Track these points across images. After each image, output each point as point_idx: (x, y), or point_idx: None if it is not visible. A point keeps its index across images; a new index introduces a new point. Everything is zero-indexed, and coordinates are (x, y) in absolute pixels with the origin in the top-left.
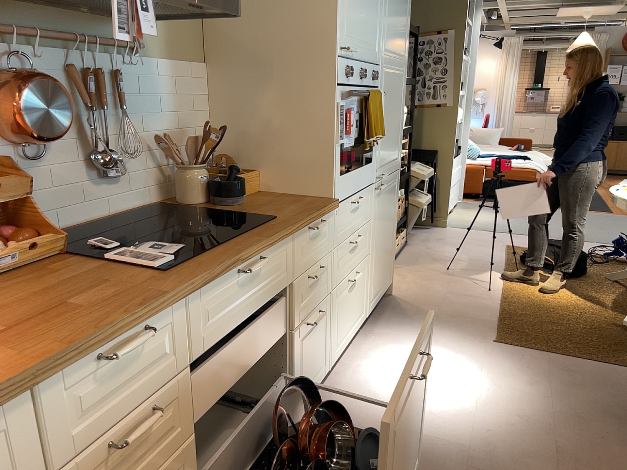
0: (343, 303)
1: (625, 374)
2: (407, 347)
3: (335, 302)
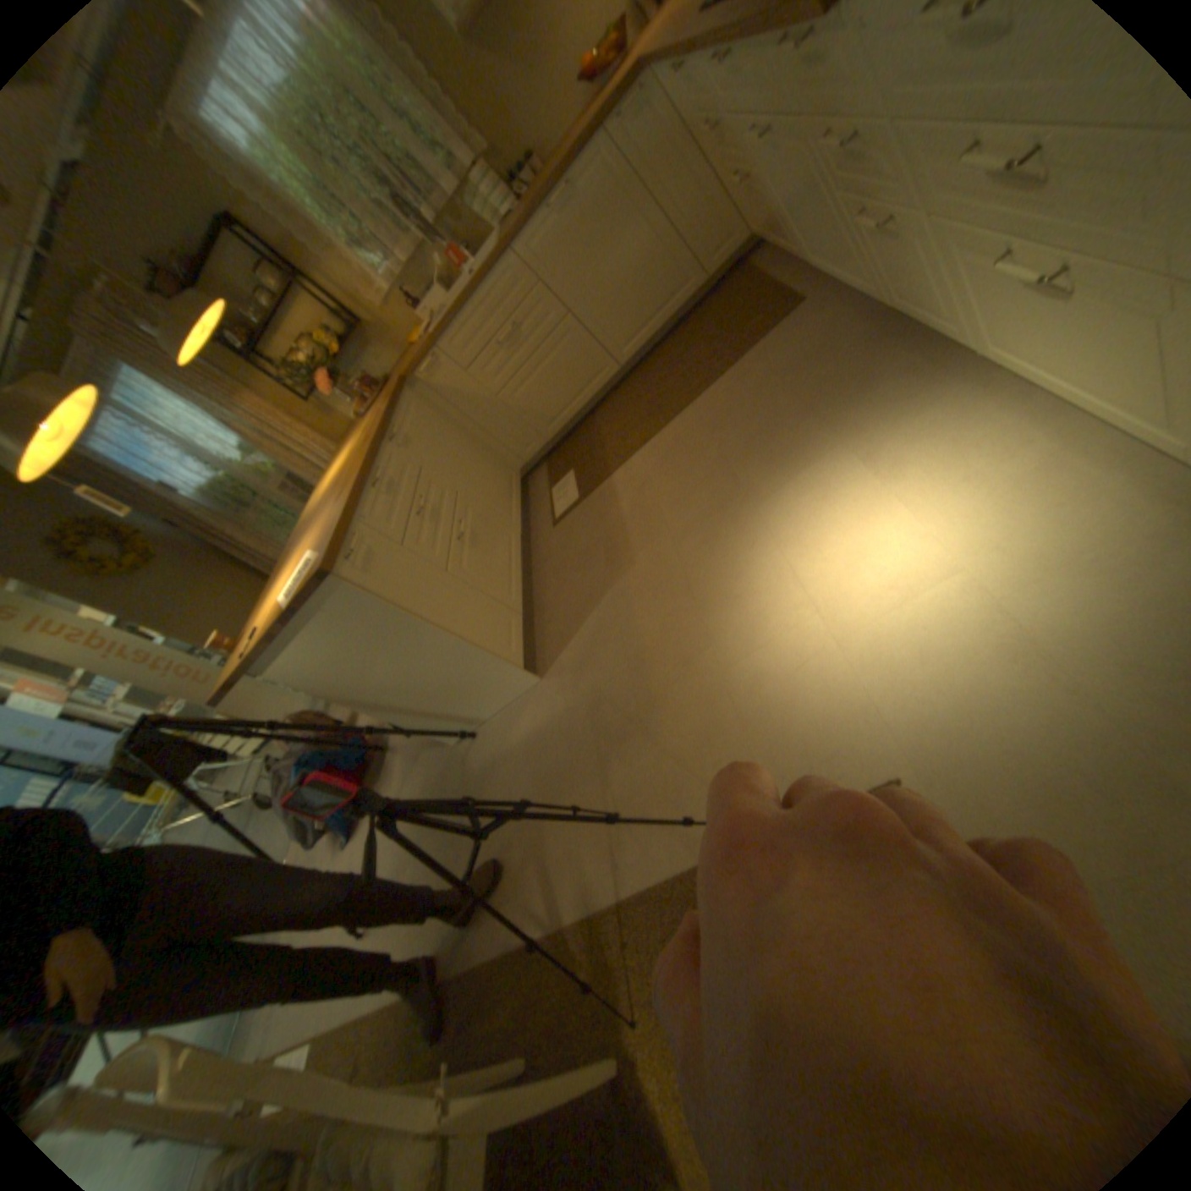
0: (995, 275)
1: (655, 858)
2: (1034, 568)
3: (955, 243)
